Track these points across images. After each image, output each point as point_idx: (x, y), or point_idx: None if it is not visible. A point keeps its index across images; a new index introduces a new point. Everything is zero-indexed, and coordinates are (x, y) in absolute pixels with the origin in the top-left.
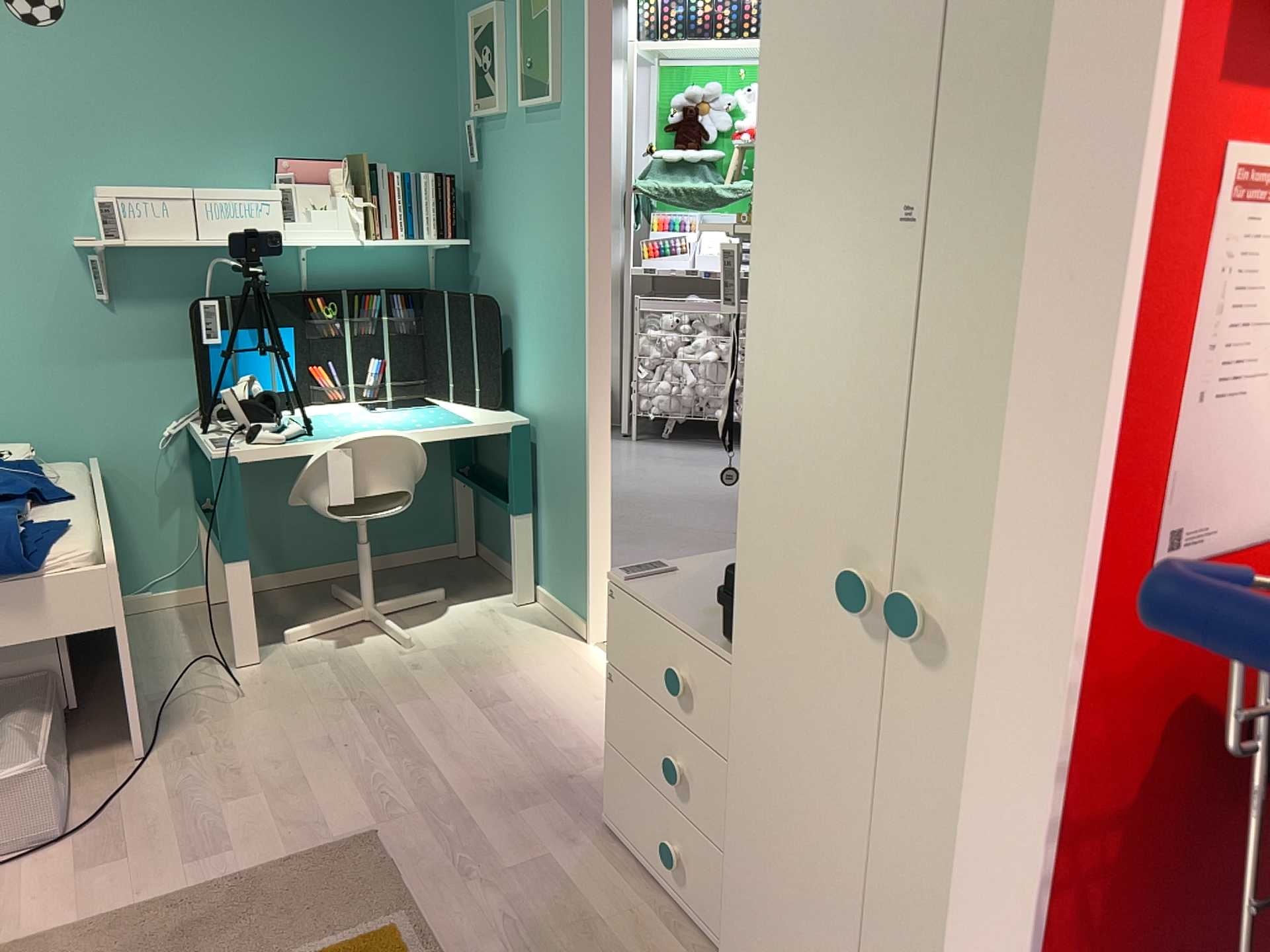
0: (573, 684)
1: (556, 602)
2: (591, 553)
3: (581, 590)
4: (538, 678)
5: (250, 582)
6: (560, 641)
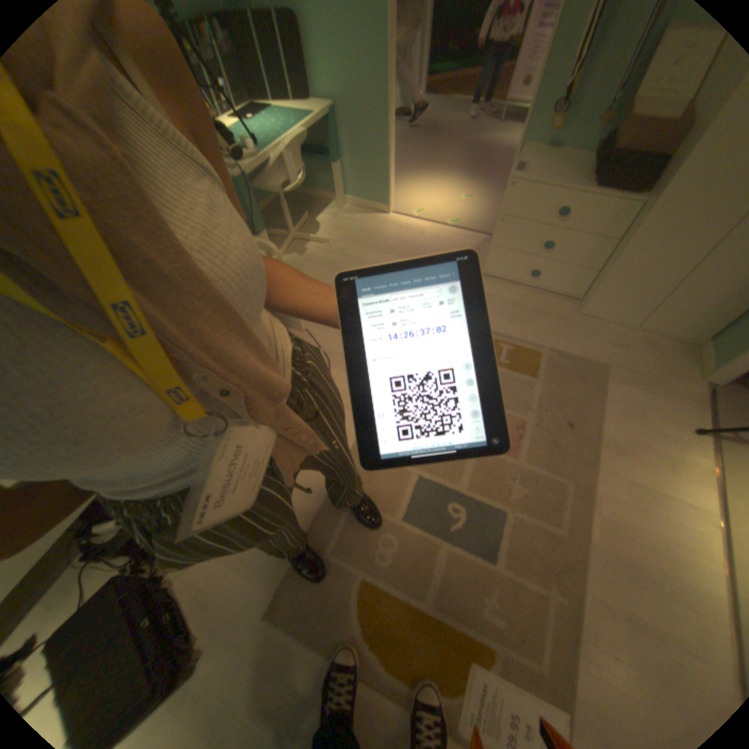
0: (406, 232)
1: (361, 200)
2: (390, 171)
3: (381, 191)
4: (391, 235)
5: (269, 241)
6: (377, 217)
